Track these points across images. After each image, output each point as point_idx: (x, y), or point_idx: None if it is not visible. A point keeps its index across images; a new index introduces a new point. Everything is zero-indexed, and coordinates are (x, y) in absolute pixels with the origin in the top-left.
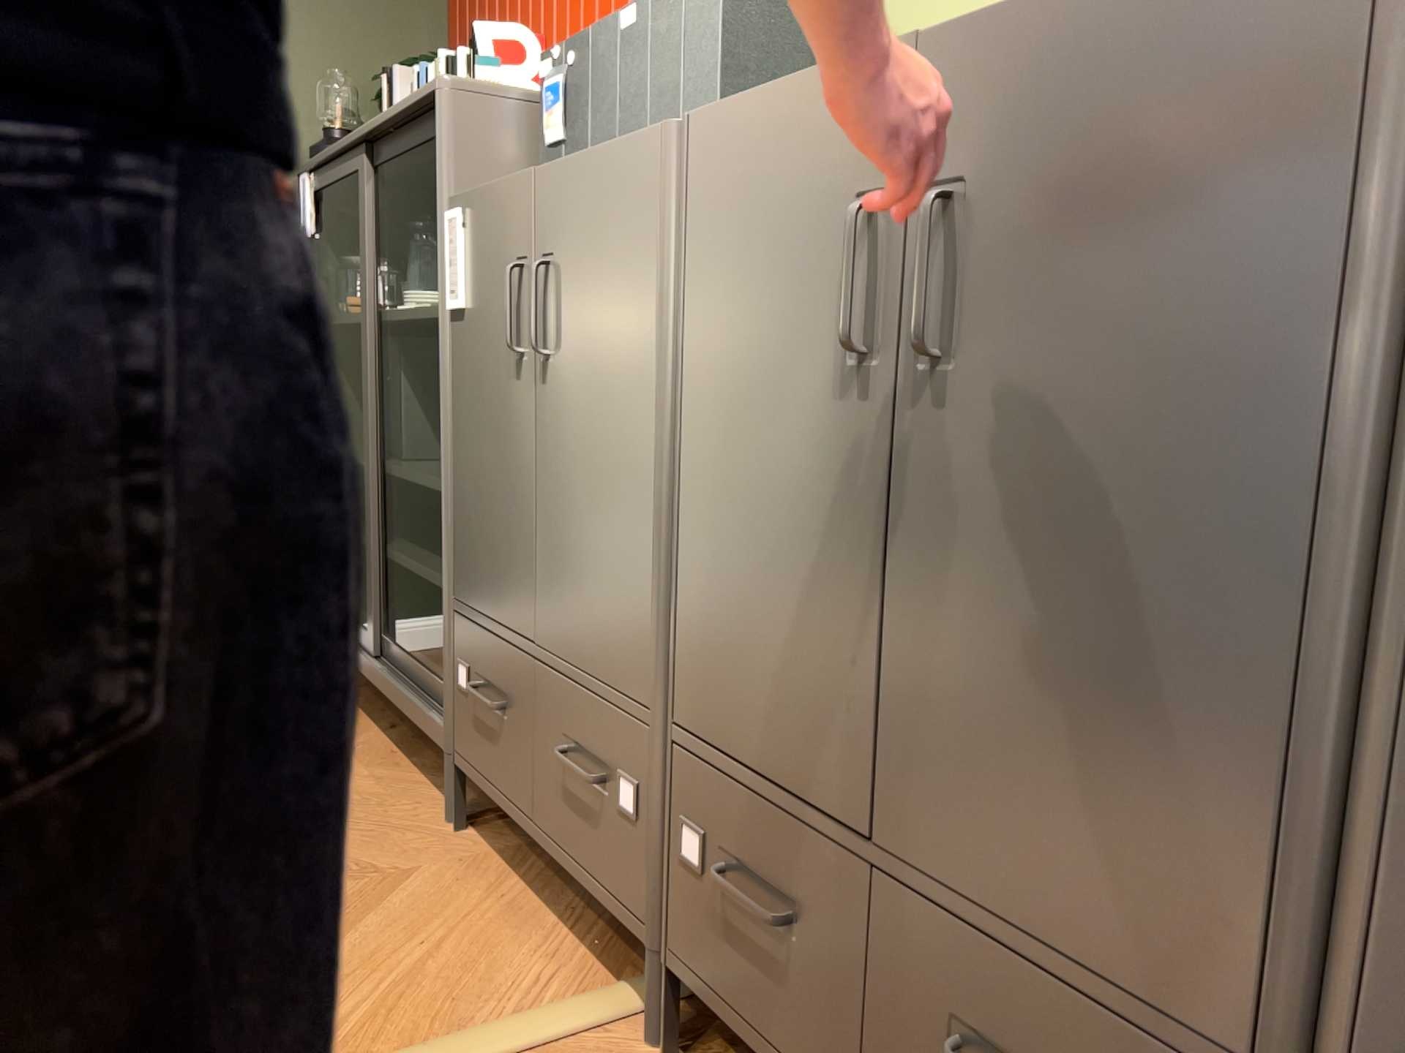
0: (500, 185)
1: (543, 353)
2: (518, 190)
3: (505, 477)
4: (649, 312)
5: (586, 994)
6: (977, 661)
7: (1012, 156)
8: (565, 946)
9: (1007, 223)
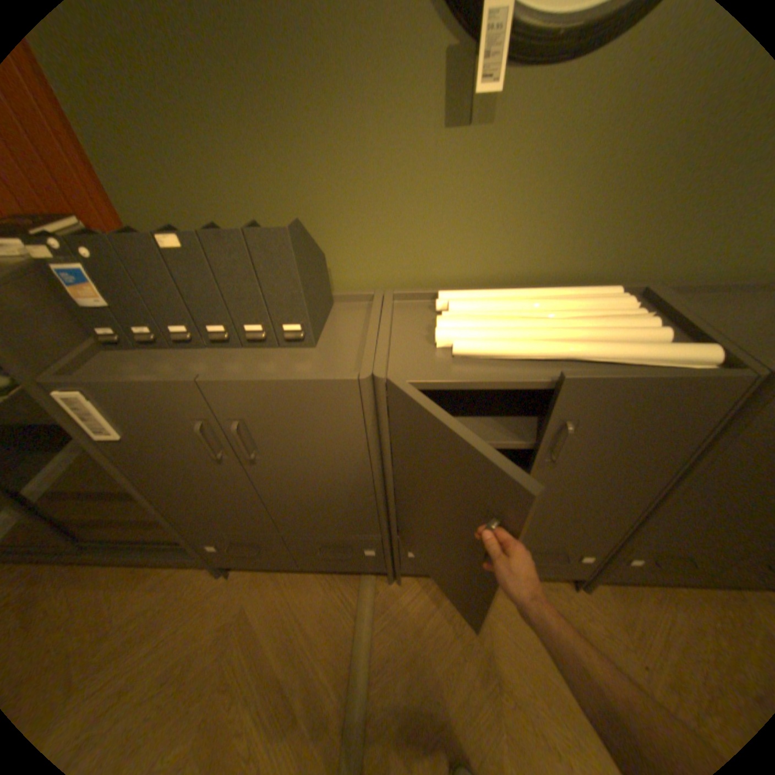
0: (136, 380)
1: (251, 456)
2: (173, 388)
3: (225, 495)
4: (360, 443)
5: (360, 588)
6: (556, 510)
7: (603, 417)
8: (329, 579)
9: (596, 432)
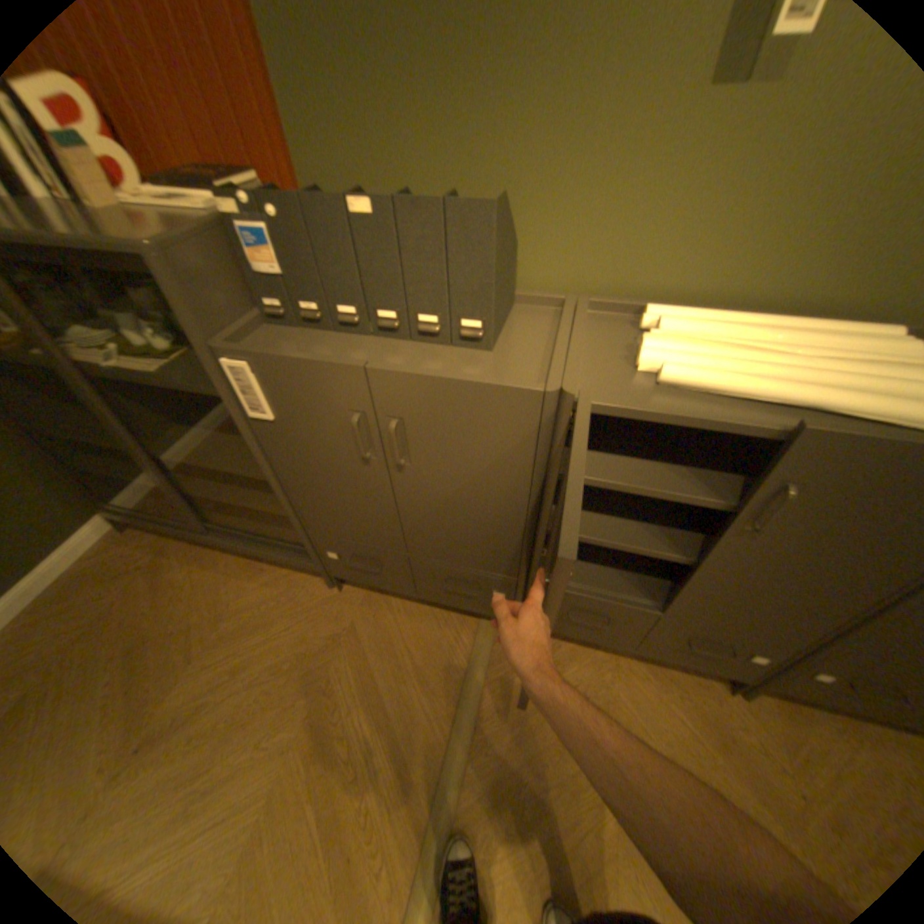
0: (306, 357)
1: (402, 461)
2: (341, 371)
3: (363, 499)
4: (525, 468)
5: (478, 632)
6: (739, 591)
7: (842, 485)
8: (446, 615)
9: (825, 503)
